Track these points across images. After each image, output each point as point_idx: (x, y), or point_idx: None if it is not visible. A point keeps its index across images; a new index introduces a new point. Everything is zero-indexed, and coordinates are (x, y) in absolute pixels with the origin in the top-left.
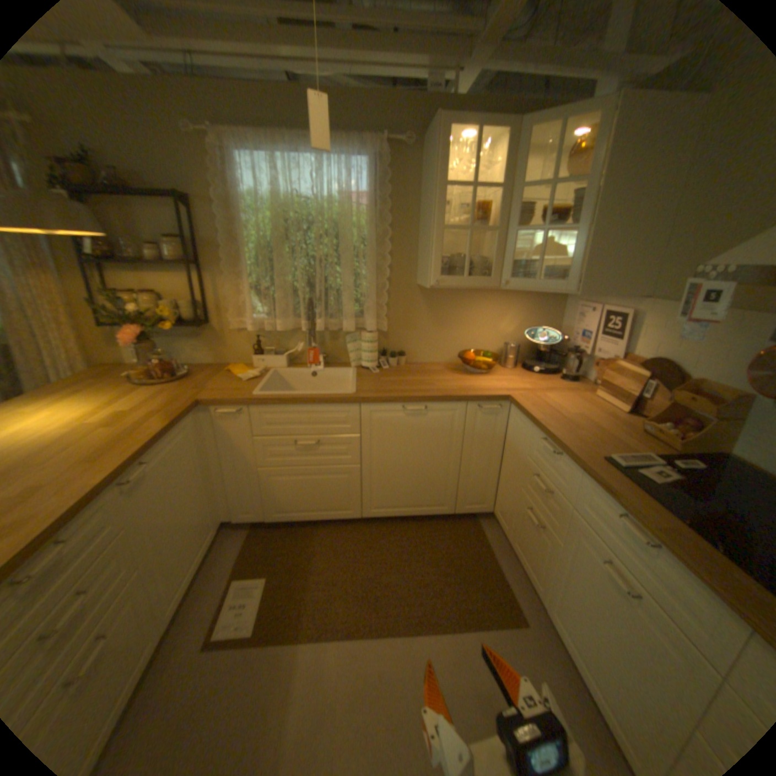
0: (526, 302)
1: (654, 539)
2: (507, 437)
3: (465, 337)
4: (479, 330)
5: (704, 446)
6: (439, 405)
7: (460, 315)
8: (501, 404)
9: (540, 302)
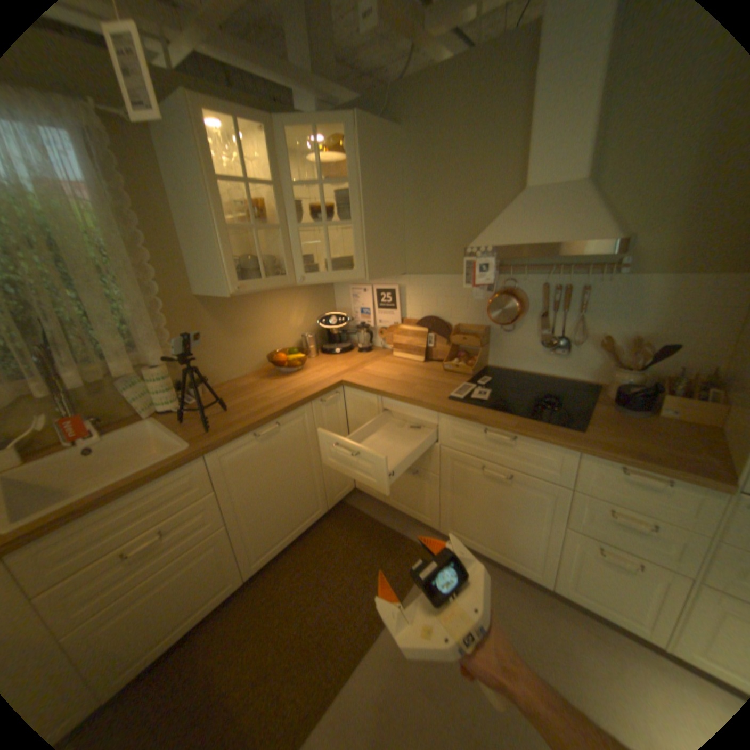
0: (305, 294)
1: (509, 435)
2: (350, 417)
3: (263, 340)
4: (274, 330)
5: (479, 366)
6: (289, 416)
7: (252, 320)
8: (337, 391)
9: (315, 292)
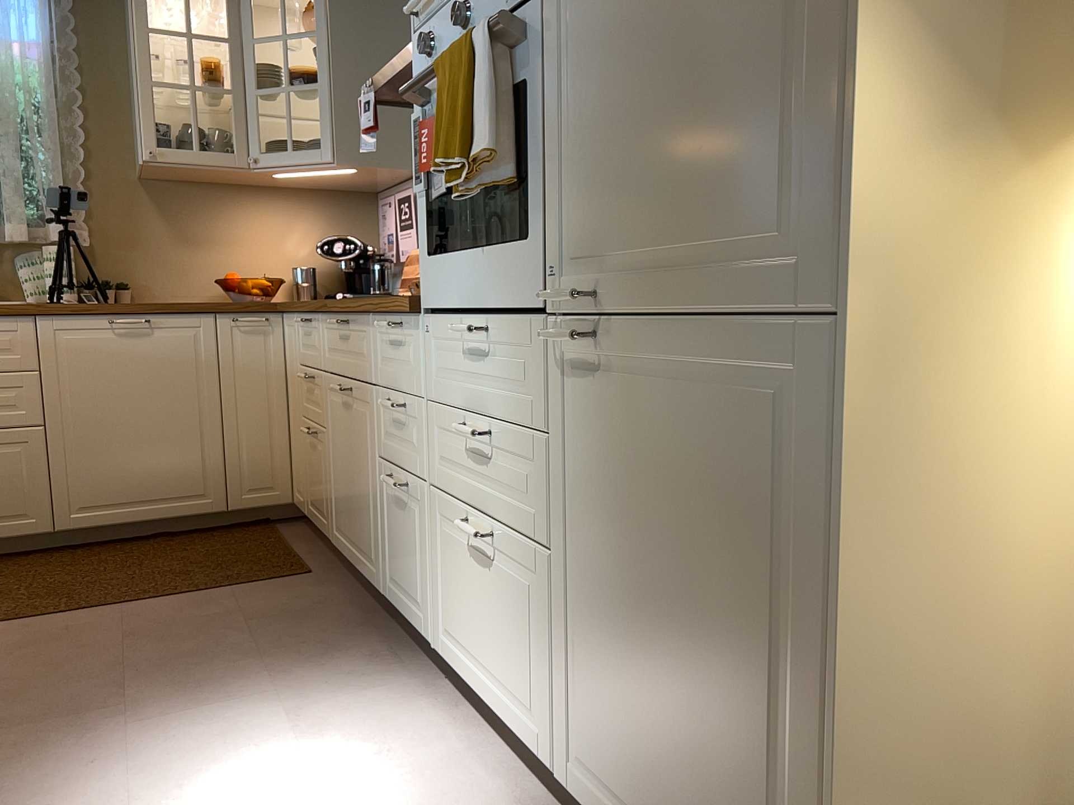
0: (318, 210)
1: (346, 320)
2: (286, 365)
3: (232, 261)
4: (253, 250)
5: None
6: (171, 318)
7: (218, 228)
8: (268, 316)
9: (339, 210)
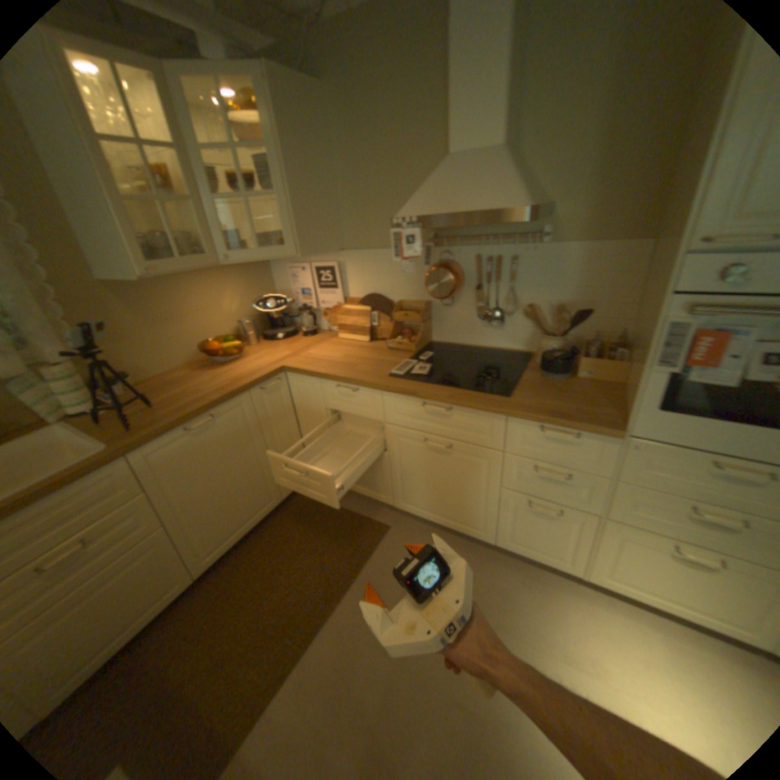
0: (239, 275)
1: (446, 406)
2: (297, 404)
3: (195, 329)
4: (206, 317)
5: (423, 342)
6: (226, 407)
7: (177, 307)
8: (280, 377)
9: (251, 273)
